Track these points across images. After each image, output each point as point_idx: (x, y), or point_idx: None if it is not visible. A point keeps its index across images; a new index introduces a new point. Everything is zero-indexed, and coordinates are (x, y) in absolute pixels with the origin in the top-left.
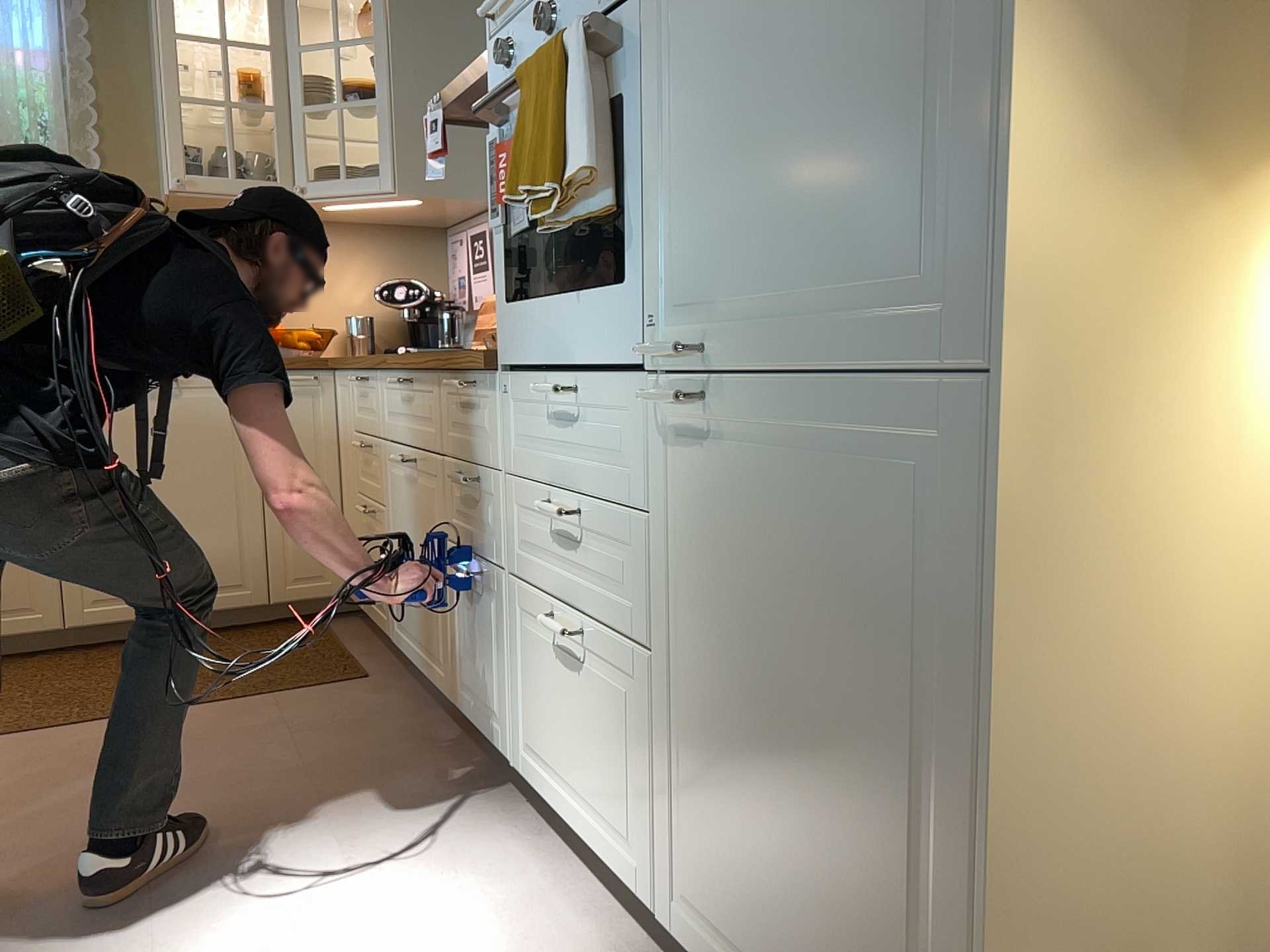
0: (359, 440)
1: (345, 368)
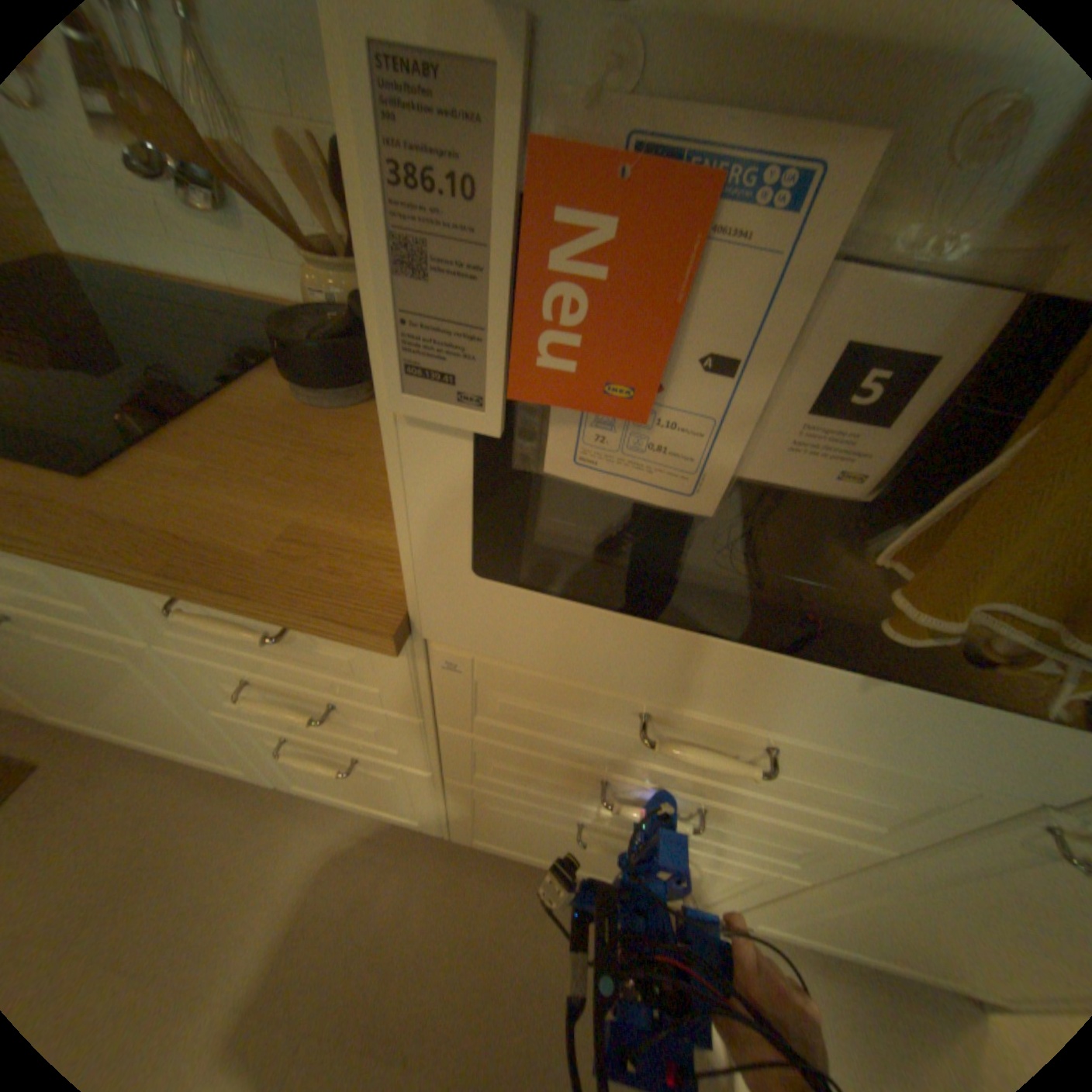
0: None
1: None
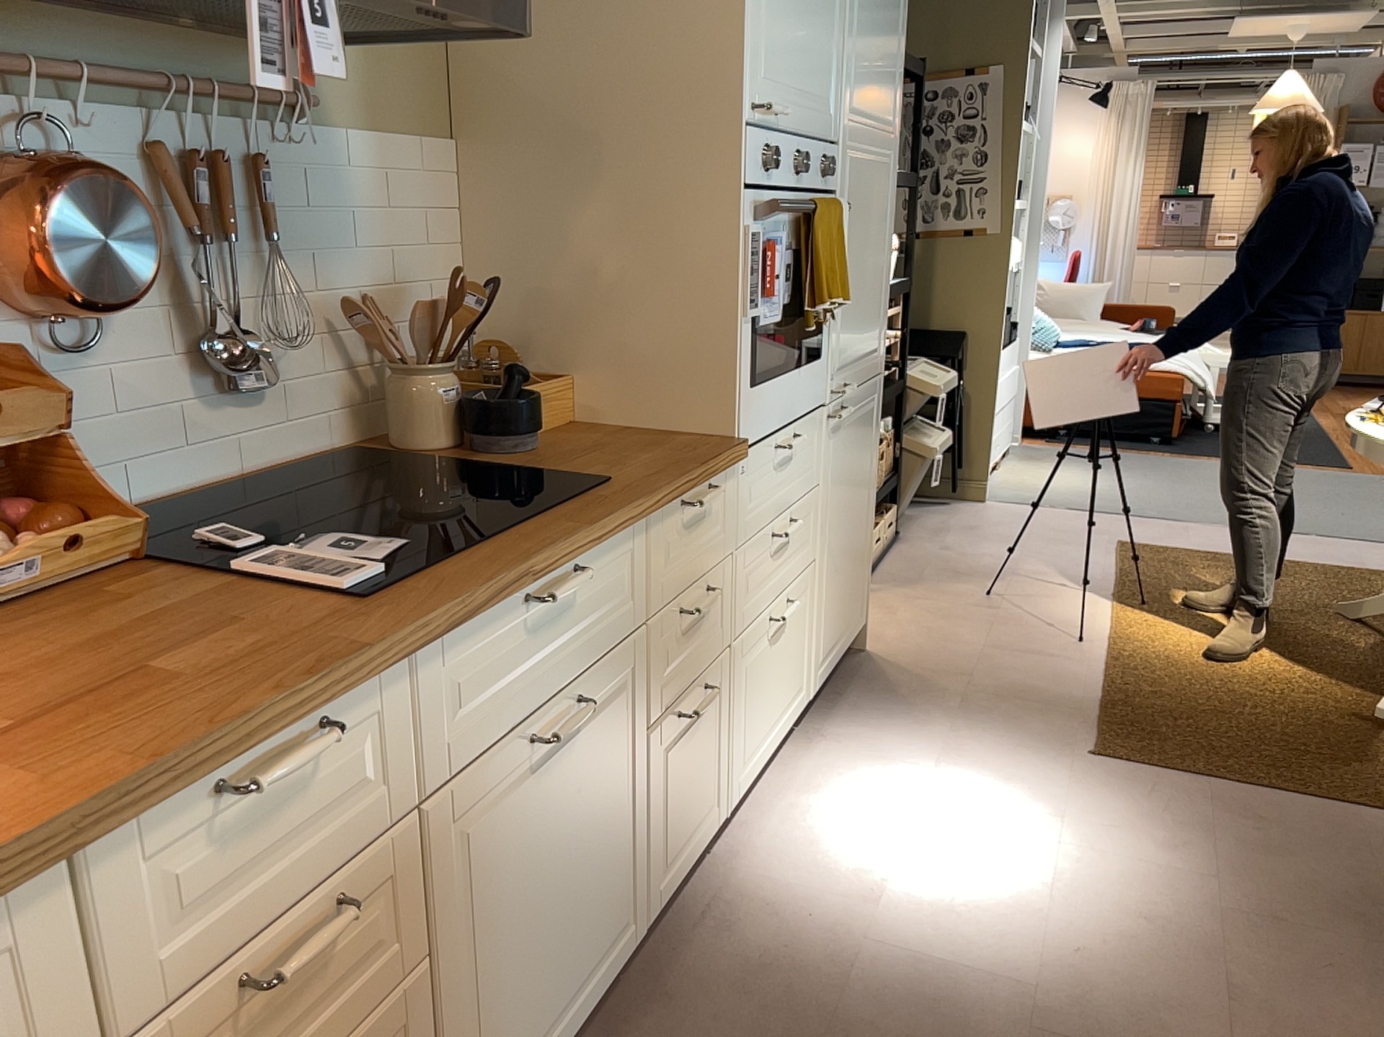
0: (212, 999)
1: (130, 819)
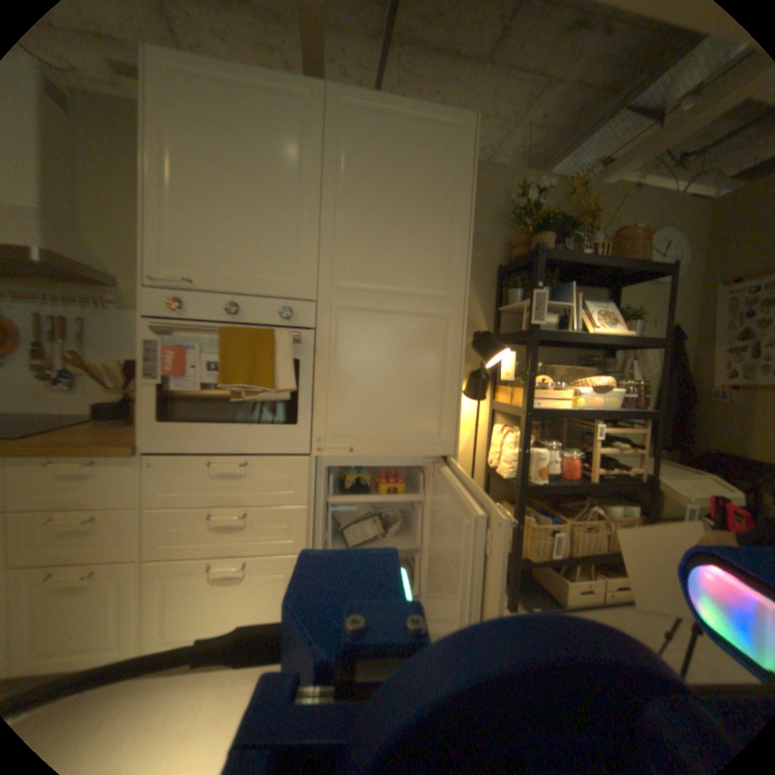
0: None
1: None
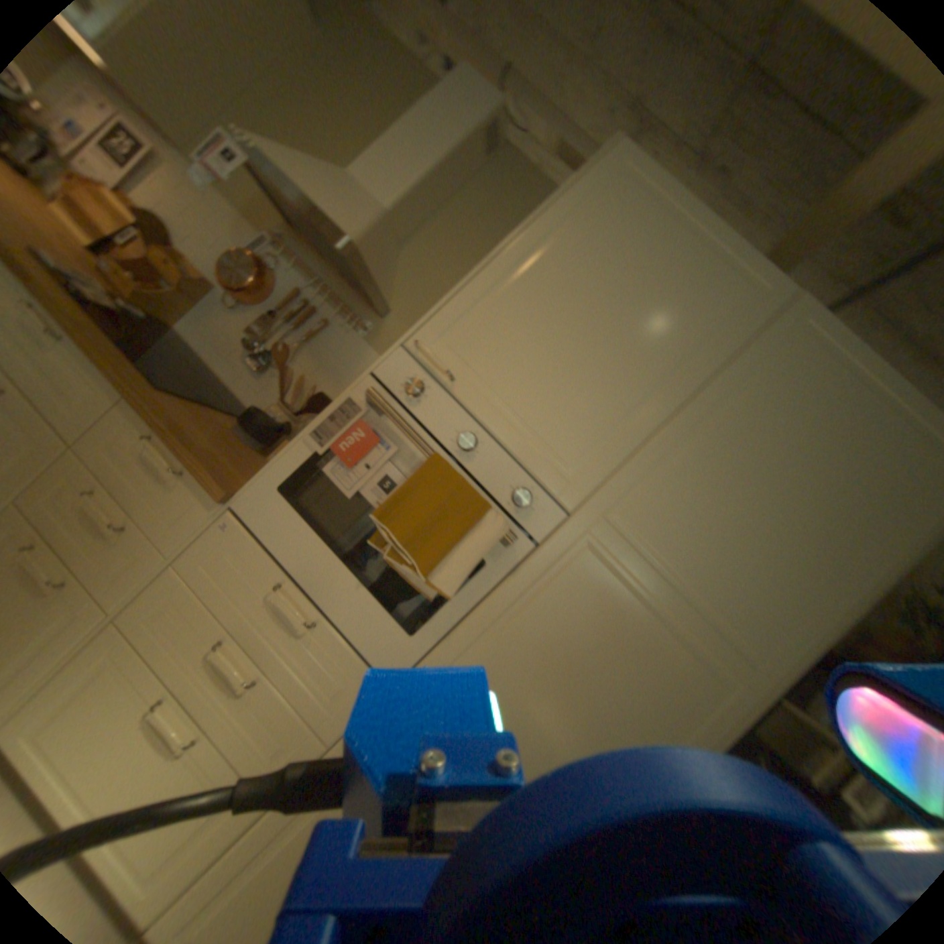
0: None
1: None
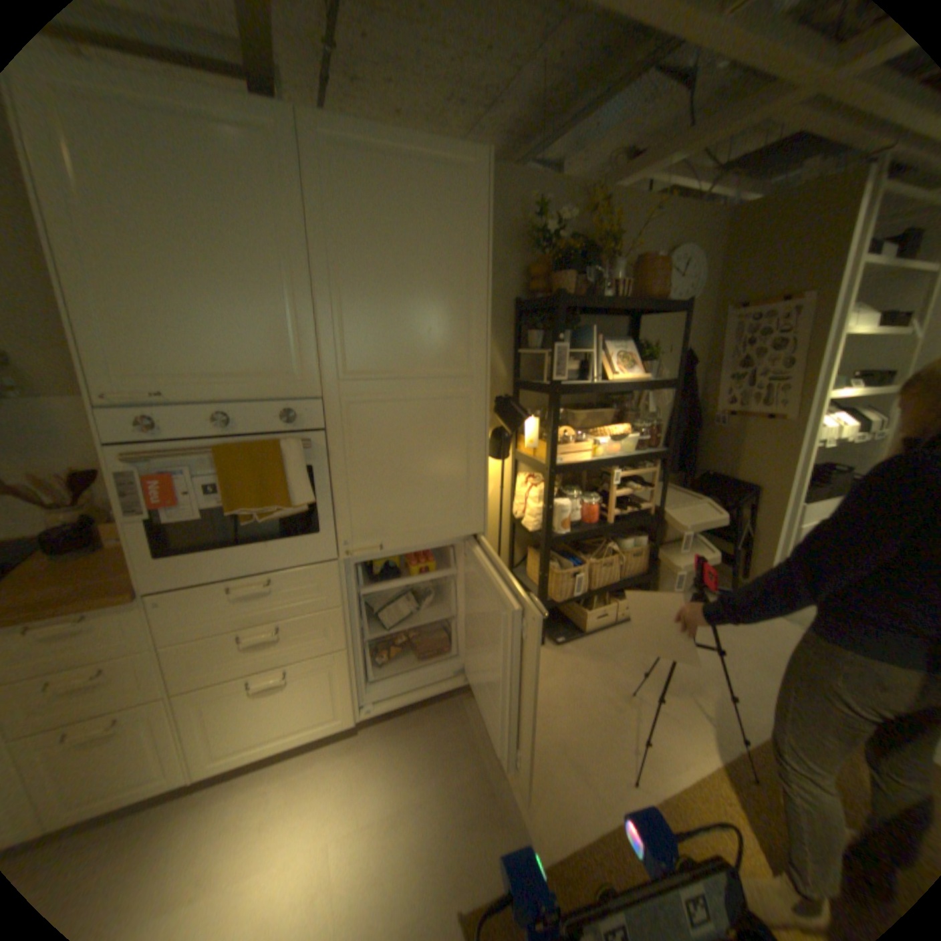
0: None
1: None
